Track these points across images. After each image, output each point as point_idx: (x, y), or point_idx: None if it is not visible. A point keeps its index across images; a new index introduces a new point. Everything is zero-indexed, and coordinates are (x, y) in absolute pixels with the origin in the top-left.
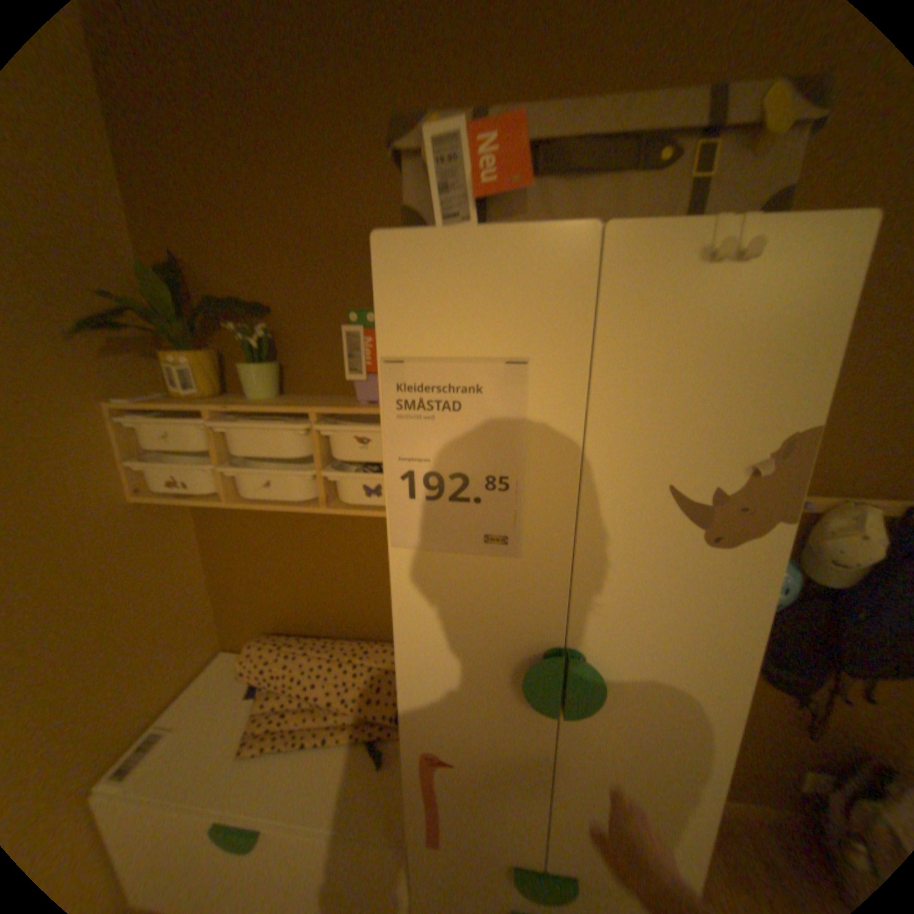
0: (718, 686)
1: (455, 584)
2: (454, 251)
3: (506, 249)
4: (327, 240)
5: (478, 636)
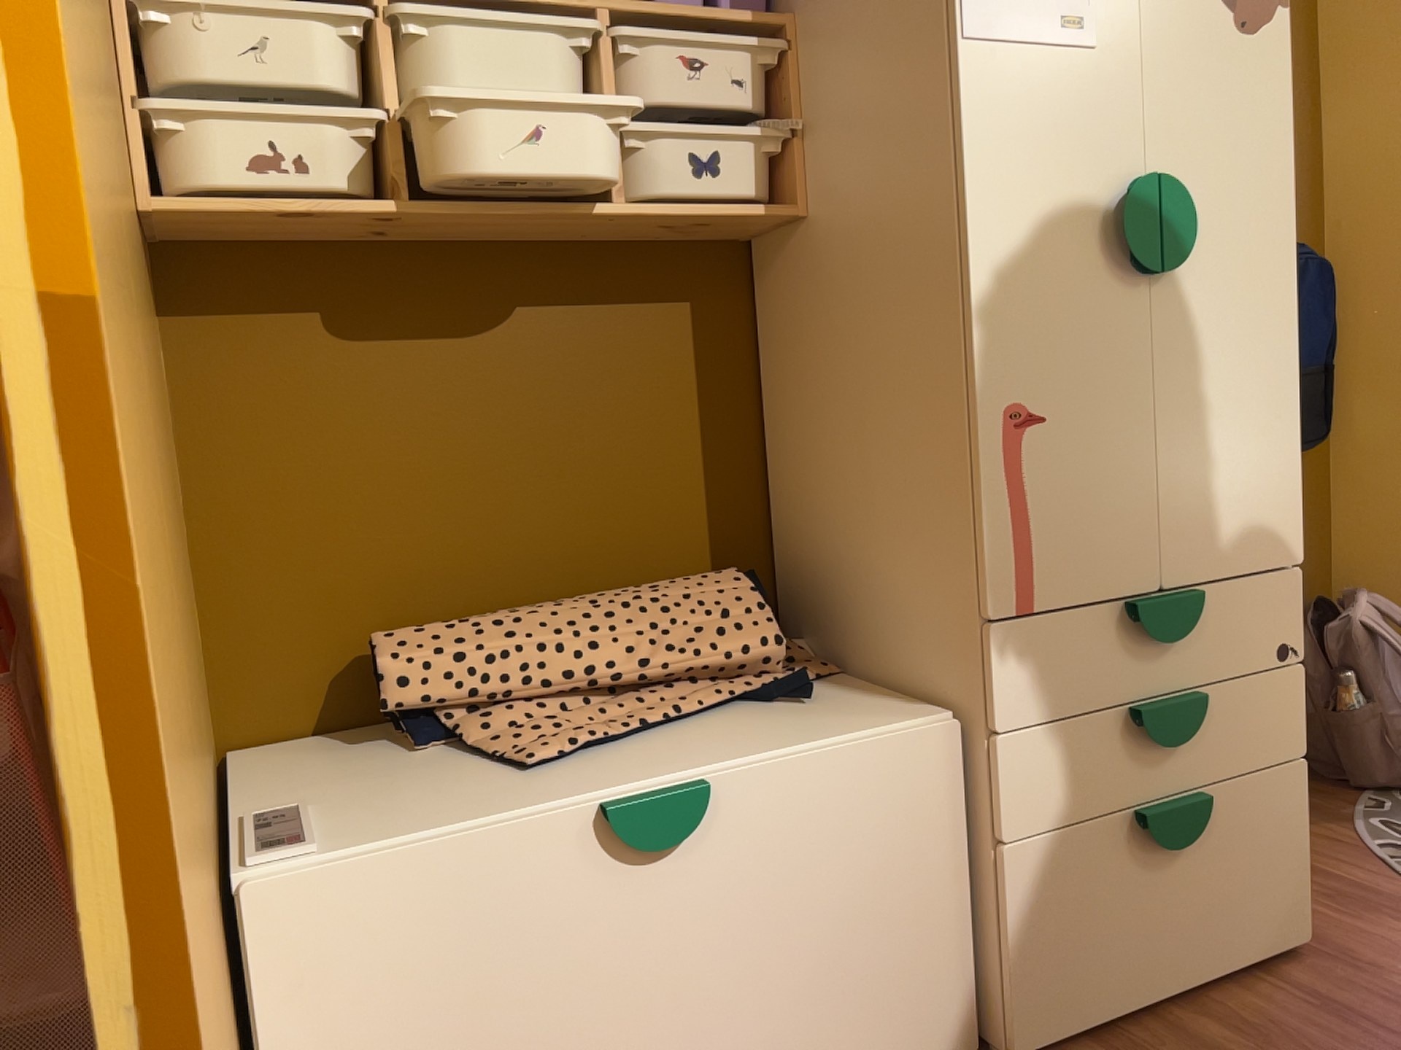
0: (1272, 215)
1: (1035, 95)
2: None
3: None
4: None
5: (1063, 176)
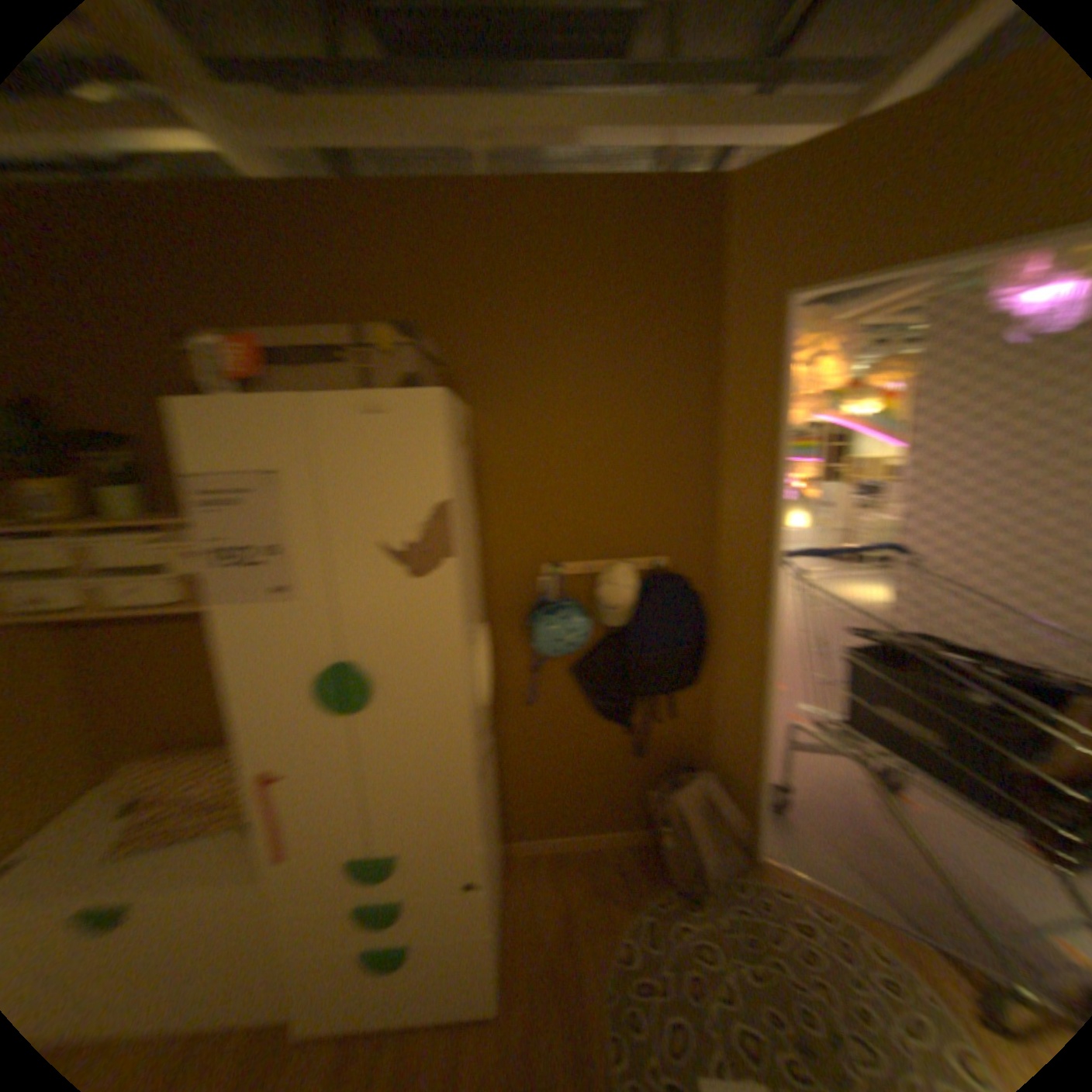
0: (439, 675)
1: (250, 630)
2: (210, 411)
3: (243, 409)
4: (172, 382)
5: (274, 668)
